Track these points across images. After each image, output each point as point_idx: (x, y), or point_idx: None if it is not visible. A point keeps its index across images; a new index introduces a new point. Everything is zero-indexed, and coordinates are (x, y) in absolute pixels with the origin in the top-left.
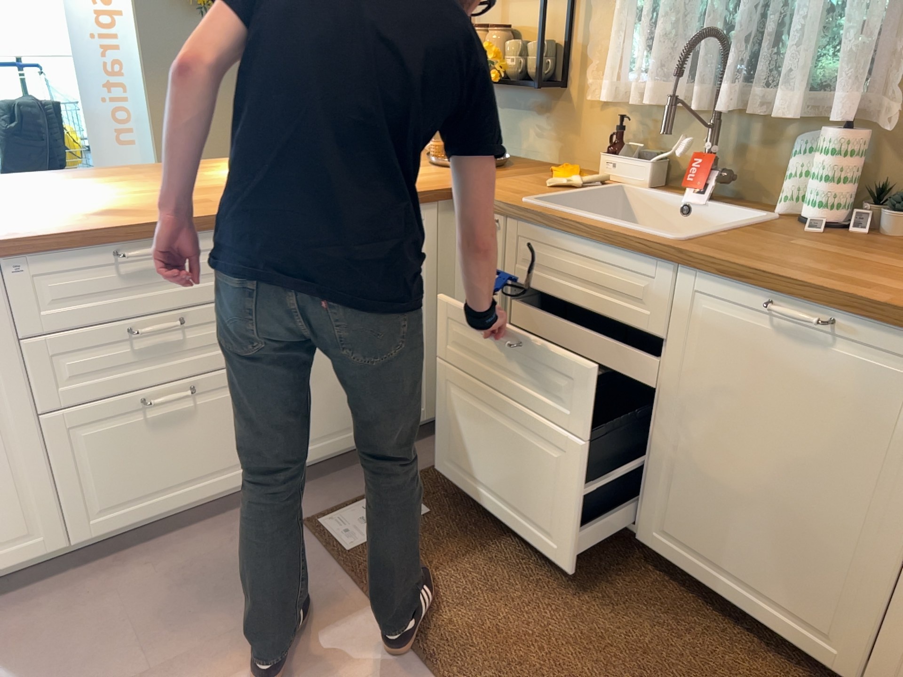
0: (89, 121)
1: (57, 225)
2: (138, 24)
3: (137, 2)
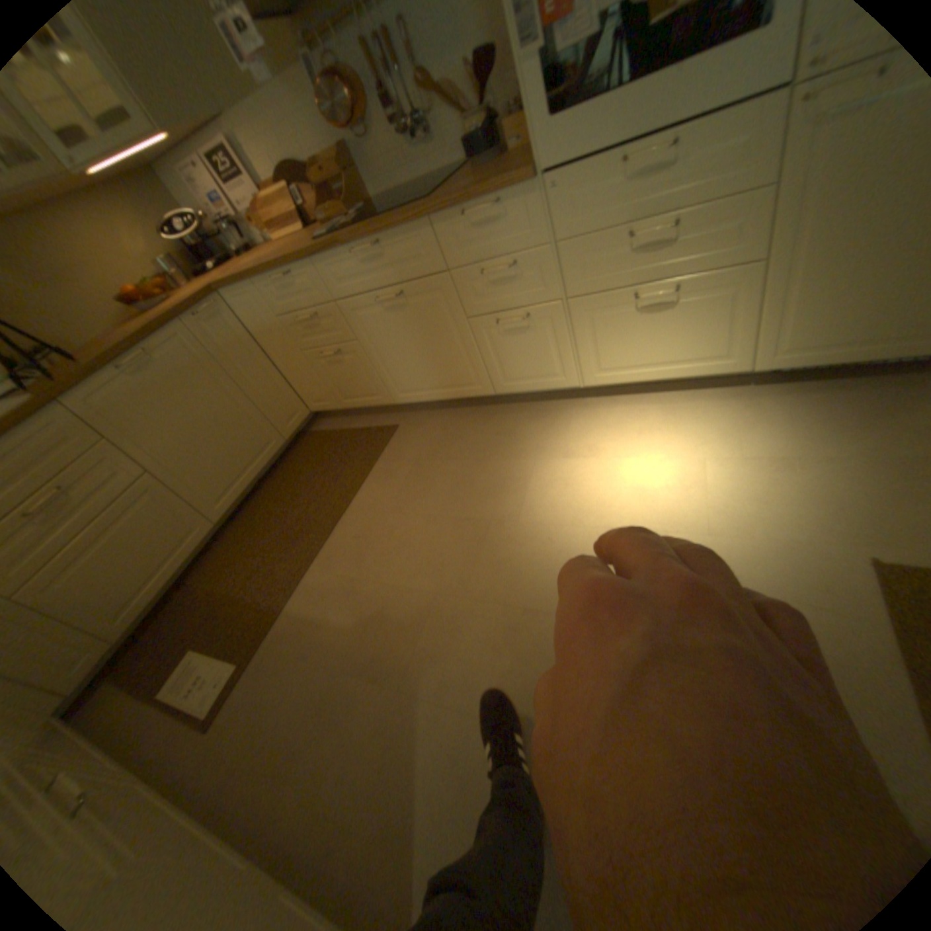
0: None
1: None
2: None
3: None
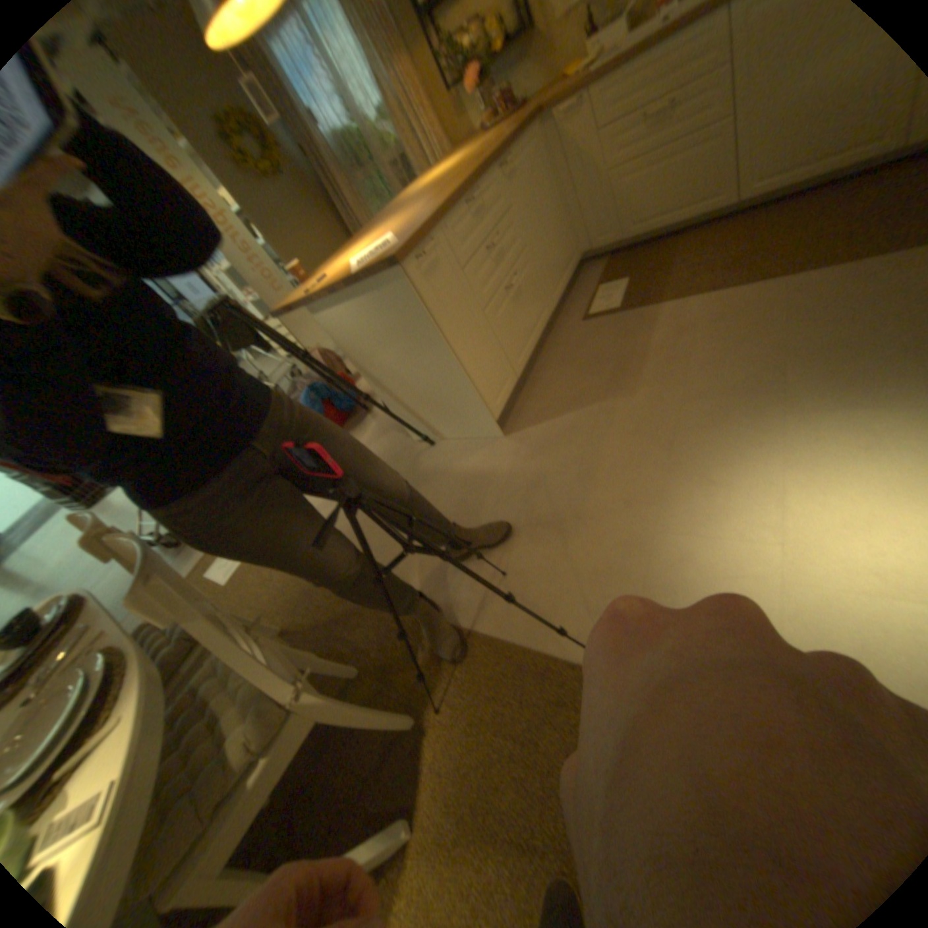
0: (251, 286)
1: (433, 200)
2: (230, 209)
3: (227, 188)
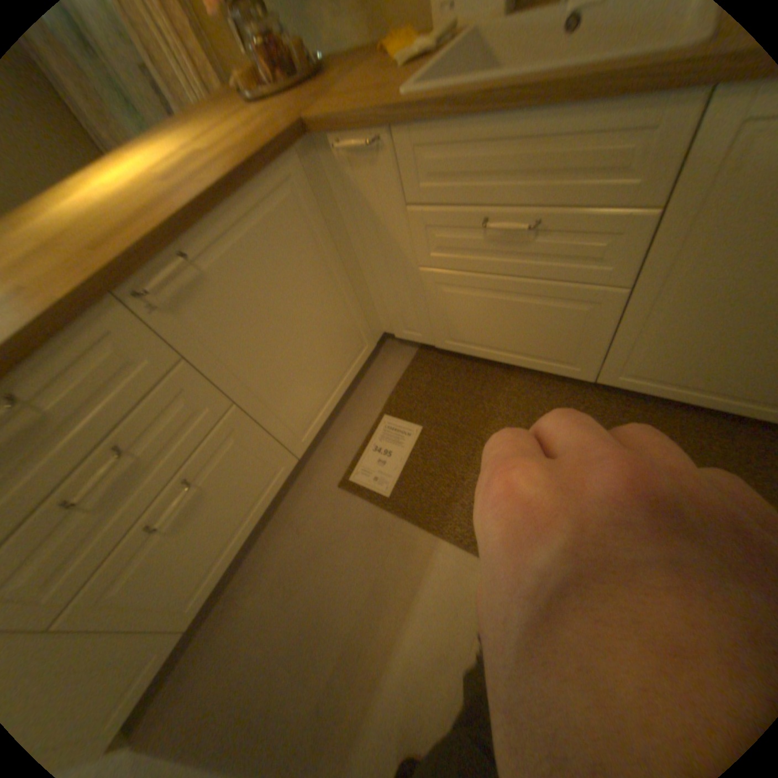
0: None
1: None
2: None
3: None
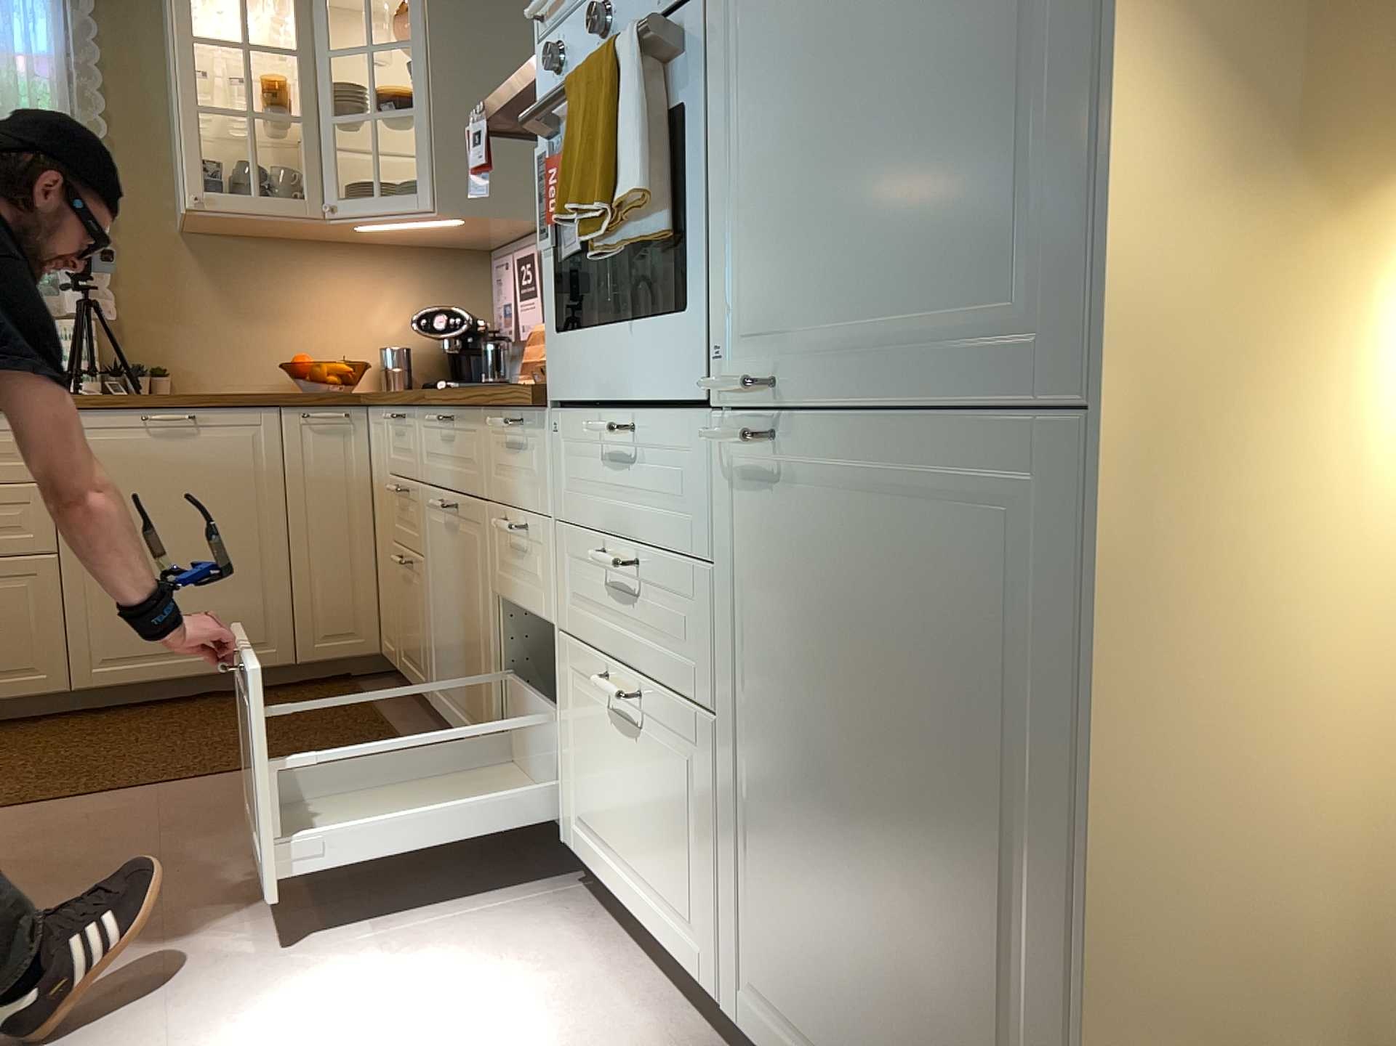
0: None
1: None
2: None
3: None
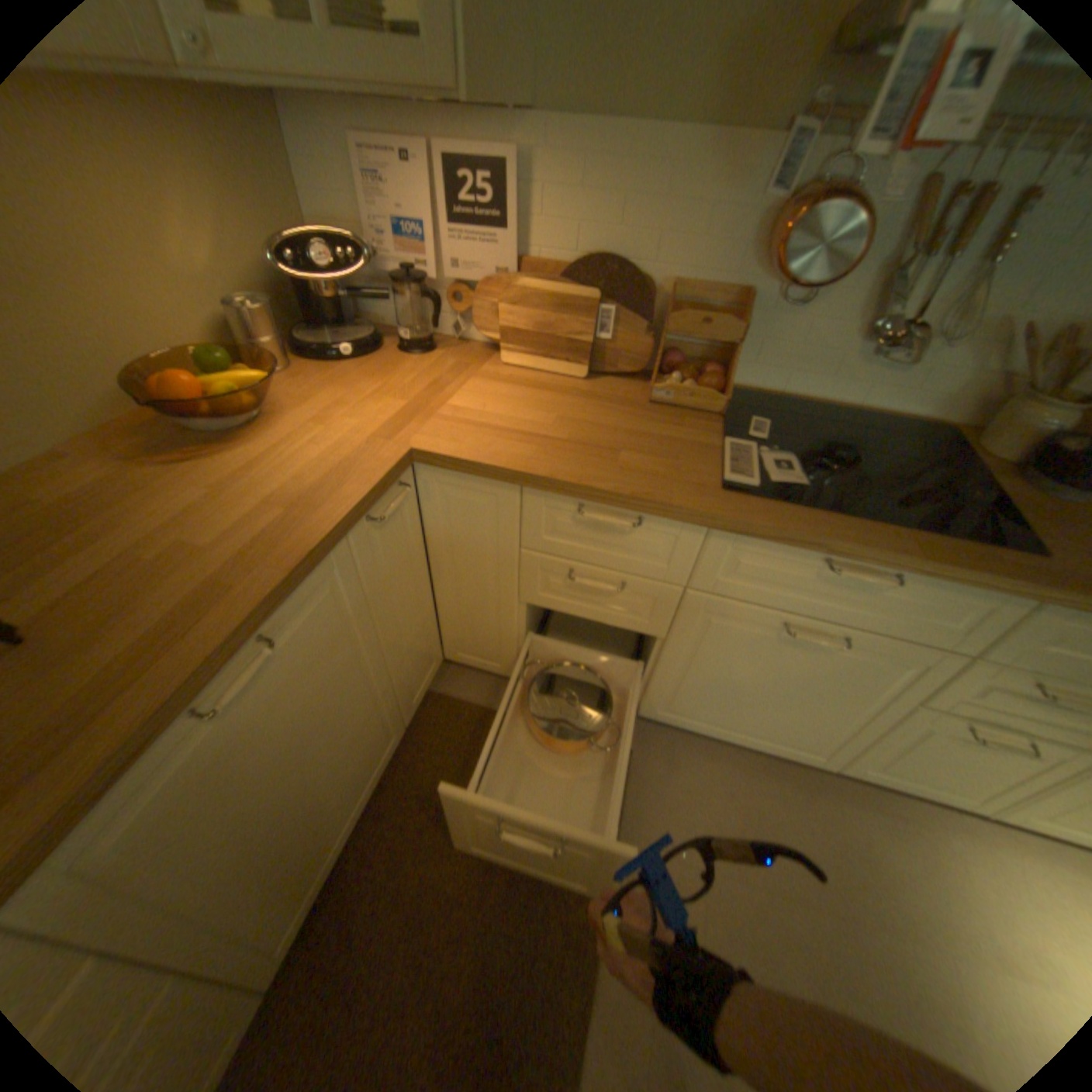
0: None
1: None
2: None
3: None
